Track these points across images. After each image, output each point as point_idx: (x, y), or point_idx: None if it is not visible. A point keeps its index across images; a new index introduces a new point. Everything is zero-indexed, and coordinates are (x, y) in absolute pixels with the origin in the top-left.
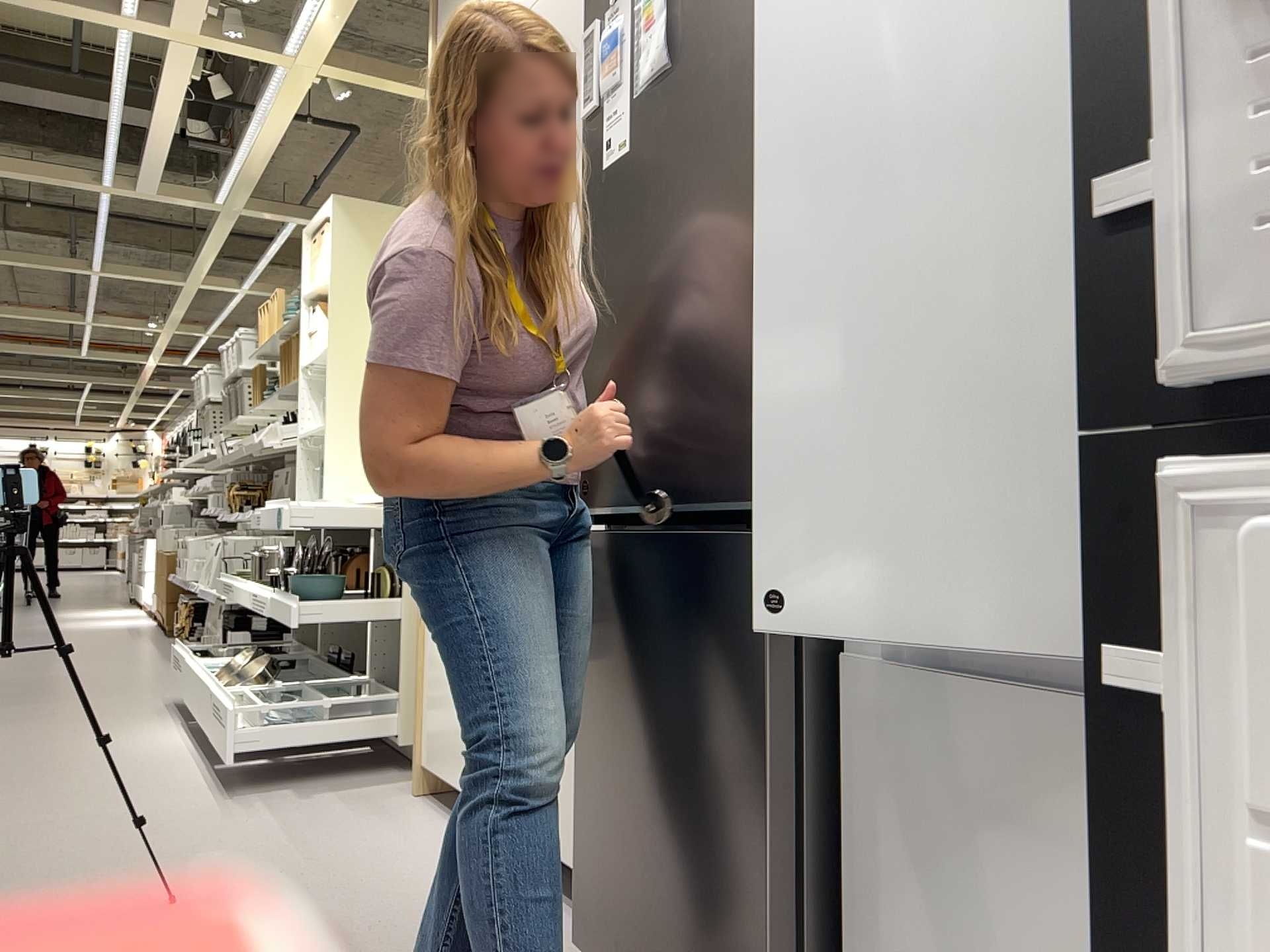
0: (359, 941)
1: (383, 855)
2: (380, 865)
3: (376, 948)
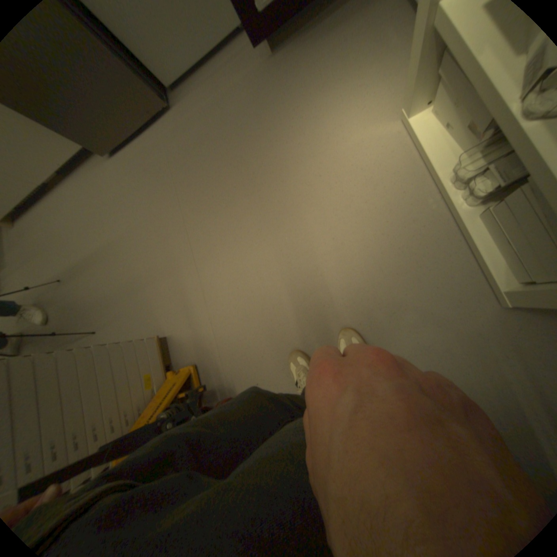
0: (85, 220)
1: (46, 227)
2: (51, 226)
3: (89, 214)
